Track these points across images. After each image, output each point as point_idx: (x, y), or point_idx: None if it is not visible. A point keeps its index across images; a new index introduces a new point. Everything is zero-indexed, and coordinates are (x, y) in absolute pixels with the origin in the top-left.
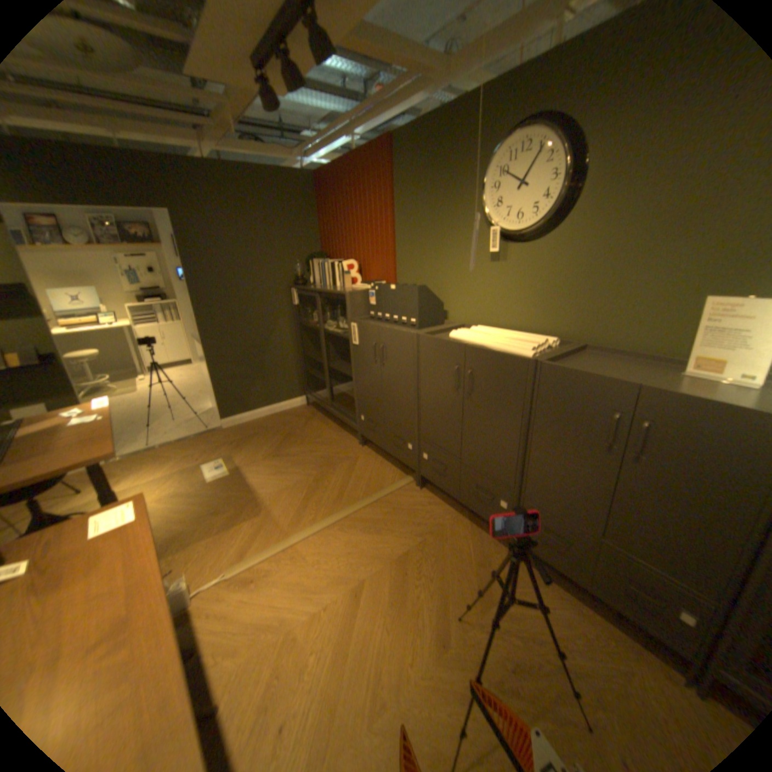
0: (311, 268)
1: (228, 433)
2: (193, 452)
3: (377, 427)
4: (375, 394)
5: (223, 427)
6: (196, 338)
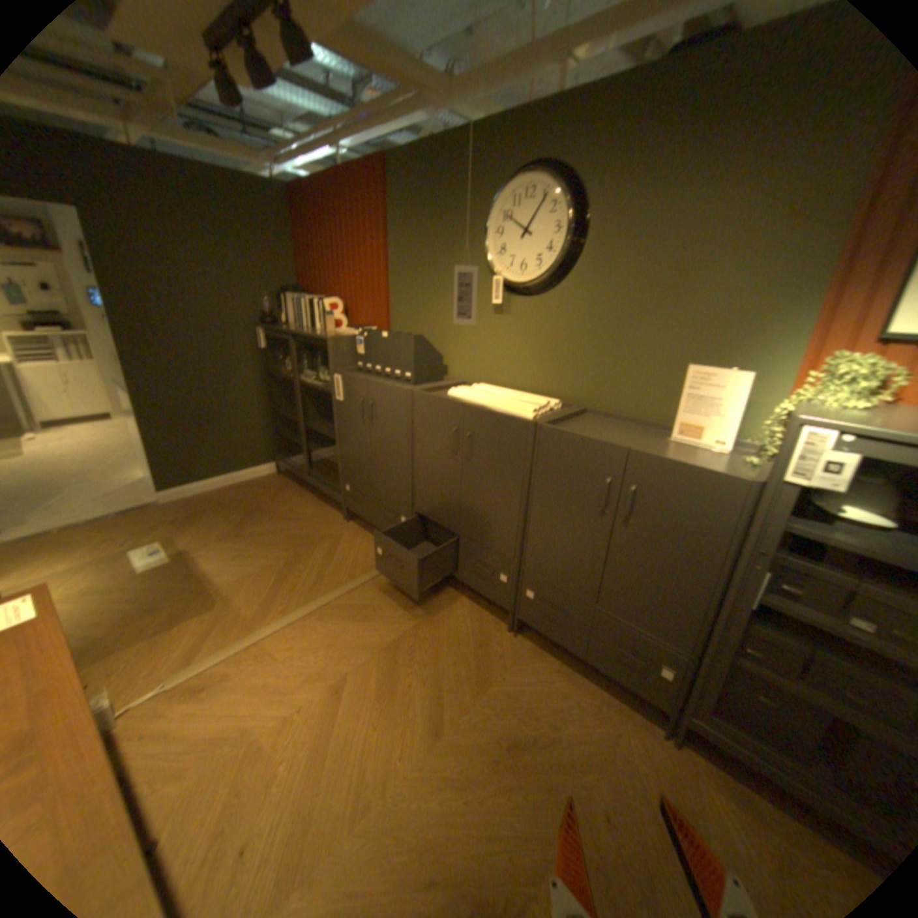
0: (283, 303)
1: (166, 510)
2: (115, 536)
3: (364, 498)
4: (362, 459)
5: (159, 503)
6: (118, 384)
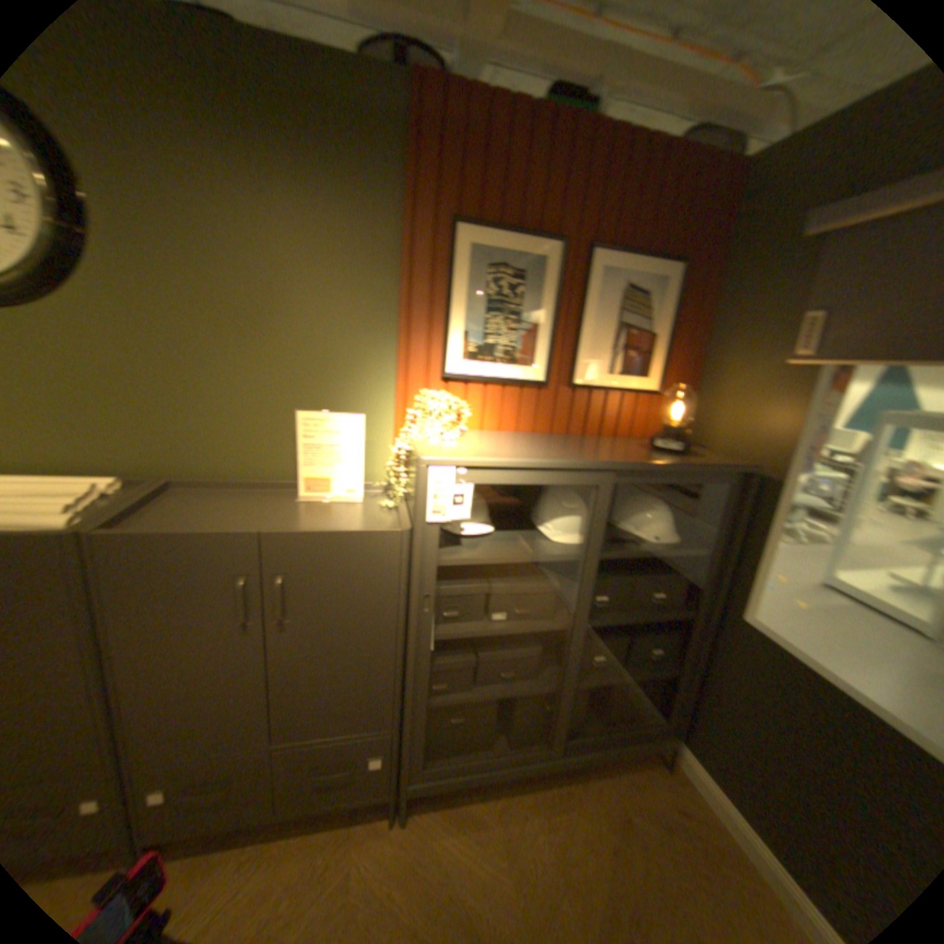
0: None
1: None
2: None
3: None
4: None
5: None
6: None
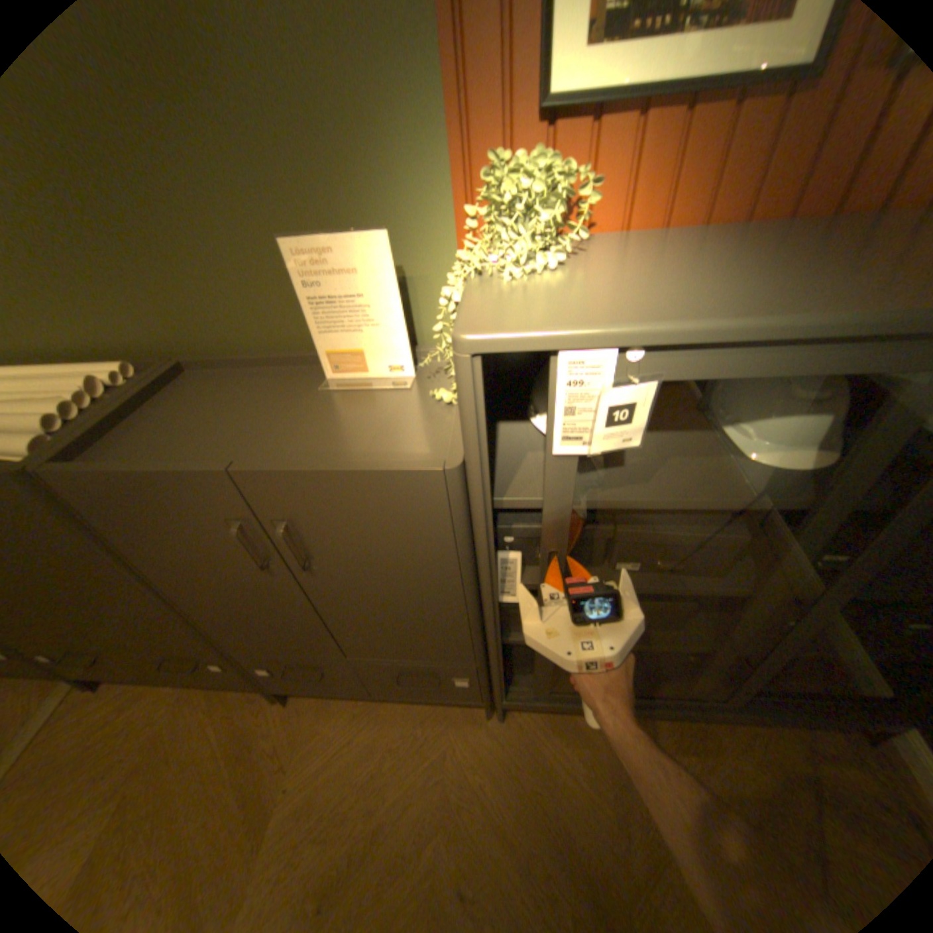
0: None
1: None
2: None
3: None
4: None
5: None
6: None
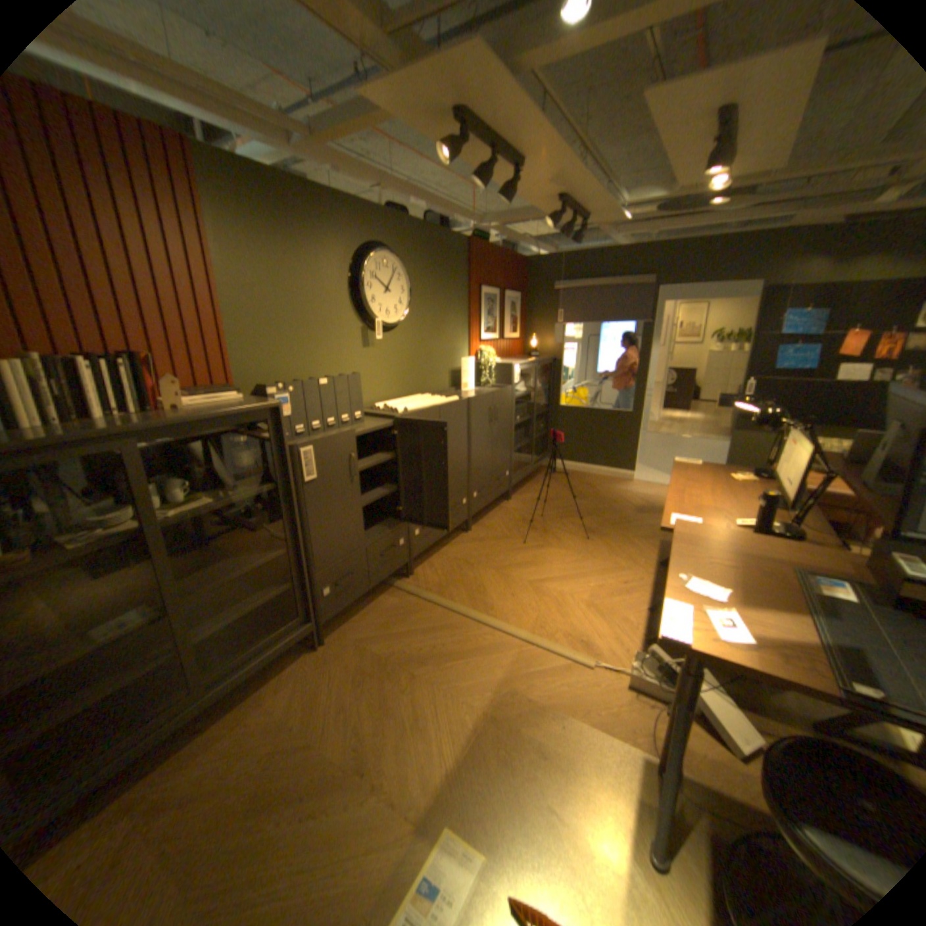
0: None
1: None
2: None
3: (355, 574)
4: (350, 529)
5: None
6: None
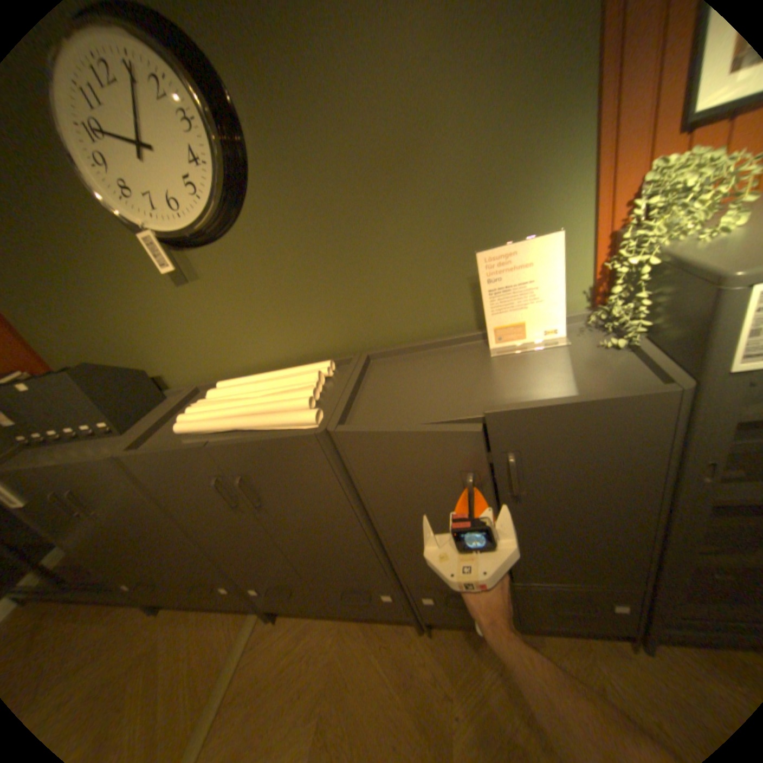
0: None
1: None
2: None
3: (154, 590)
4: (114, 556)
5: None
6: None
